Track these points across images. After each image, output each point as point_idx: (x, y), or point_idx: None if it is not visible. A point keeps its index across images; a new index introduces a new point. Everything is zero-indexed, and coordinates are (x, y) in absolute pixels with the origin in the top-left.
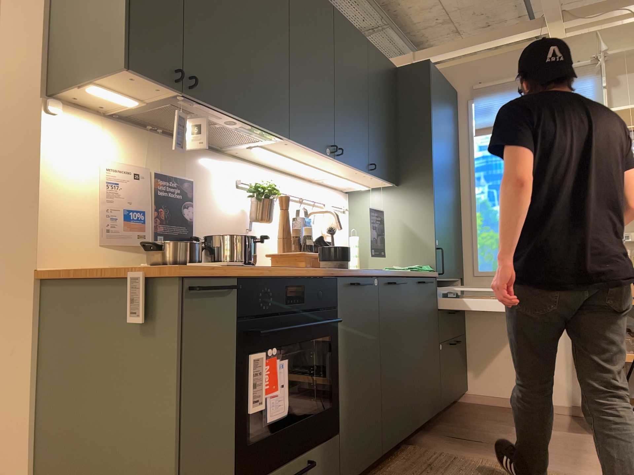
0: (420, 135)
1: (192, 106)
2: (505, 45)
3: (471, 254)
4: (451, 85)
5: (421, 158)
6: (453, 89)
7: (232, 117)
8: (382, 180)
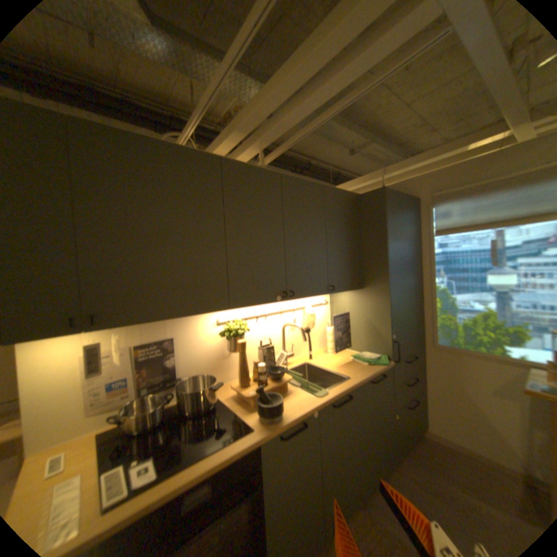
0: (378, 250)
1: (113, 326)
2: (467, 150)
3: (431, 330)
4: (414, 192)
5: (379, 269)
6: (416, 195)
7: (159, 319)
8: (345, 291)
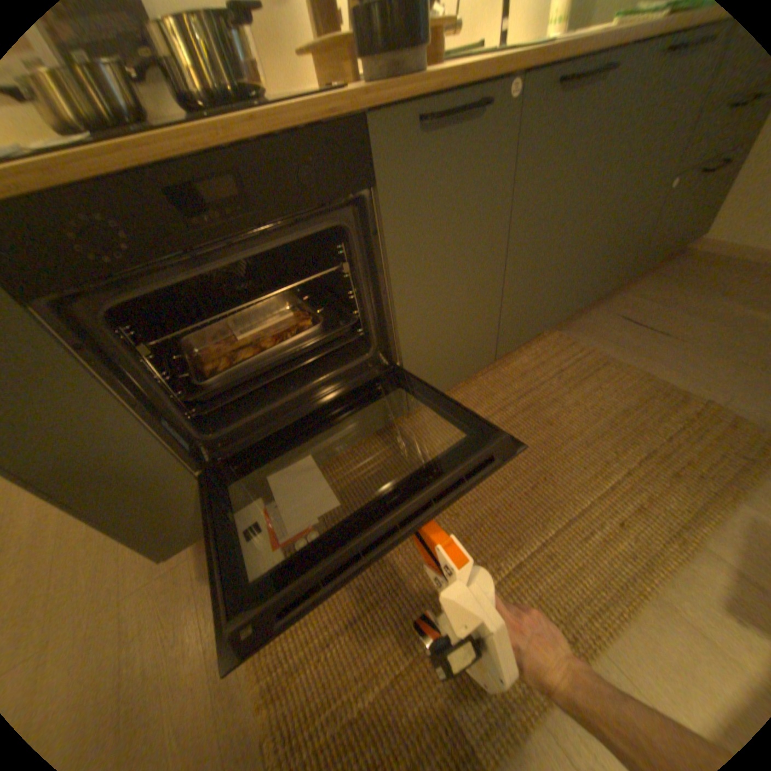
0: None
1: None
2: None
3: None
4: None
5: None
6: None
7: None
8: None
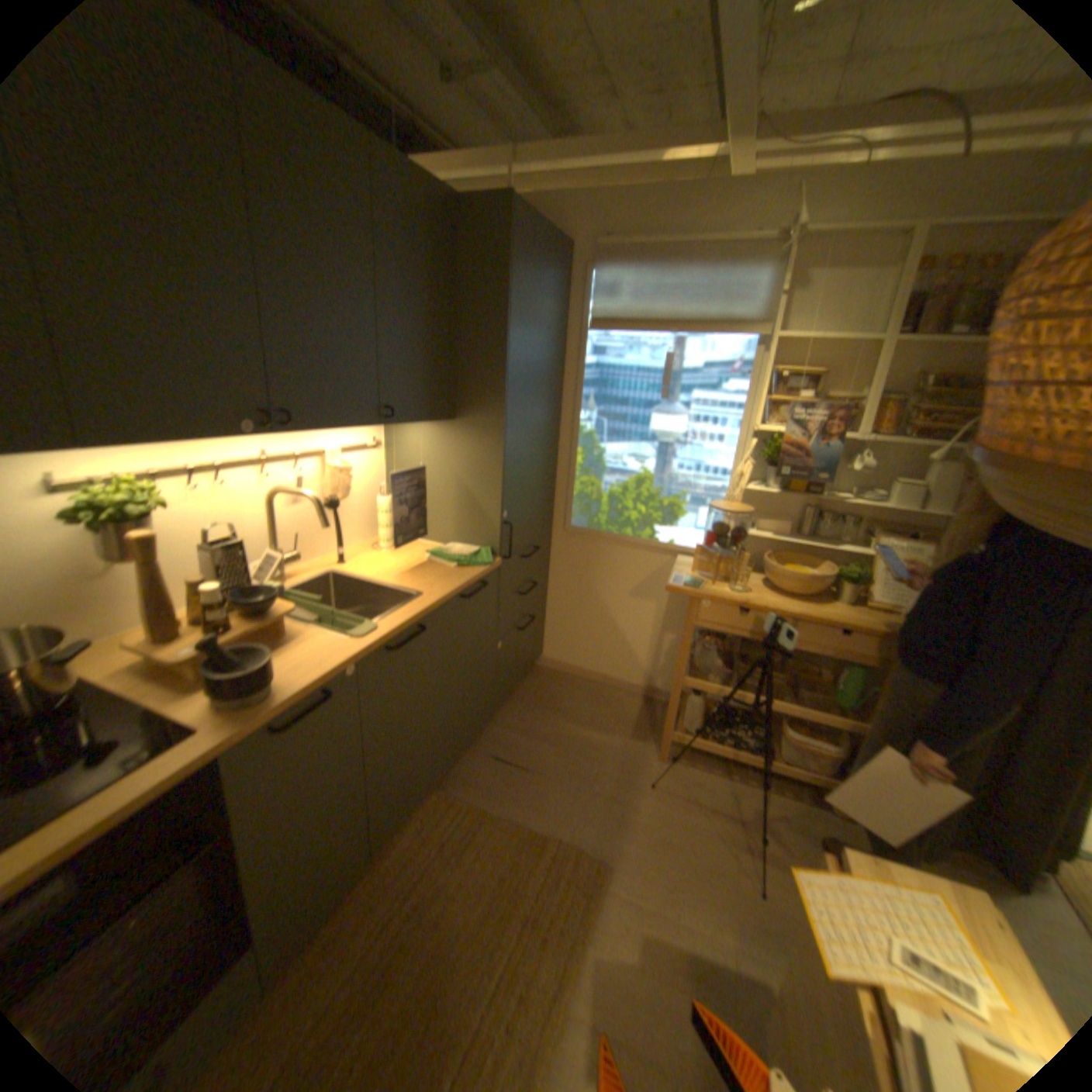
0: (489, 341)
1: None
2: (663, 163)
3: (563, 503)
4: (567, 228)
5: (488, 382)
6: (569, 236)
7: None
8: (419, 422)
